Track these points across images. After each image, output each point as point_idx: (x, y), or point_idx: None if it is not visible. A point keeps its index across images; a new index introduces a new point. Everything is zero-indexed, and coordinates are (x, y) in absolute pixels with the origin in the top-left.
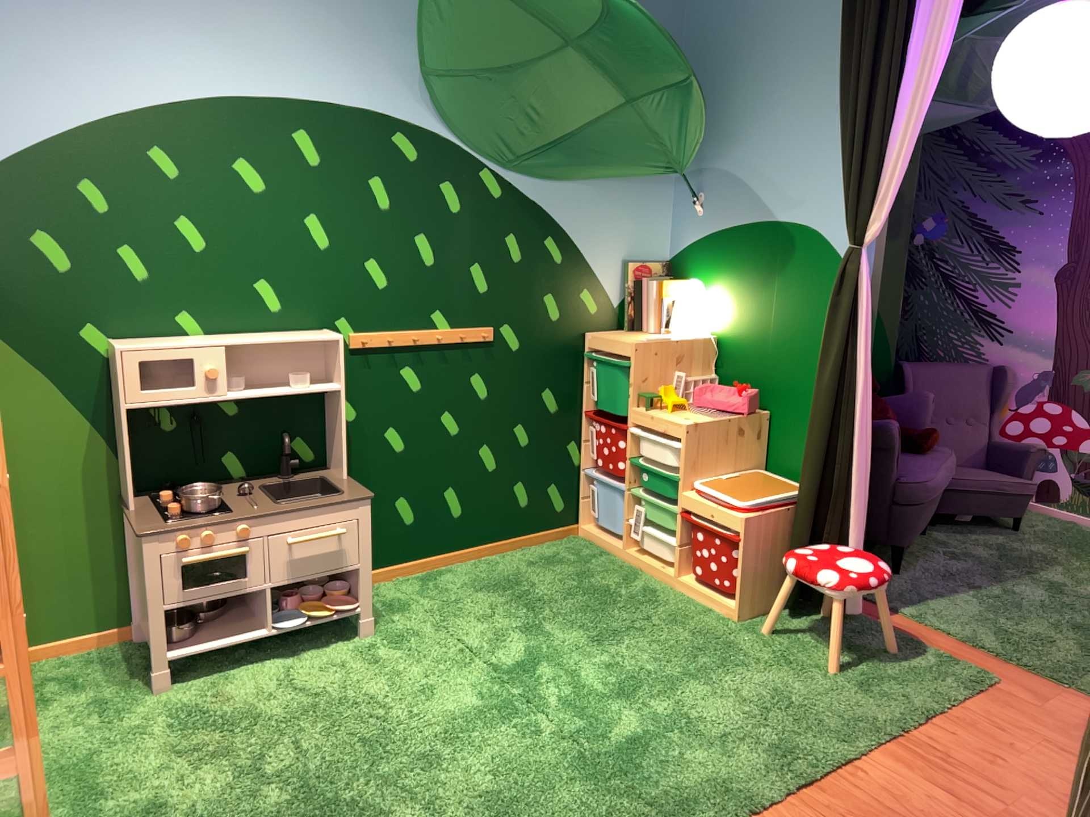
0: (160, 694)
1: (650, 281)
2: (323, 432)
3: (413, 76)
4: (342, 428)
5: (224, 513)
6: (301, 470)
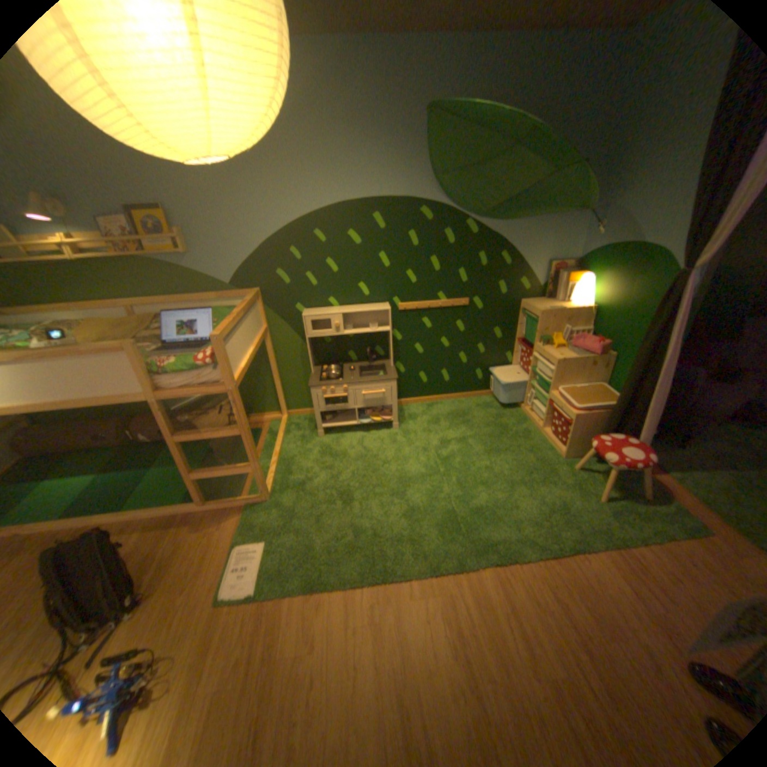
0: (320, 438)
1: (563, 273)
2: (387, 345)
3: (430, 176)
4: (390, 347)
5: (340, 380)
6: (379, 360)
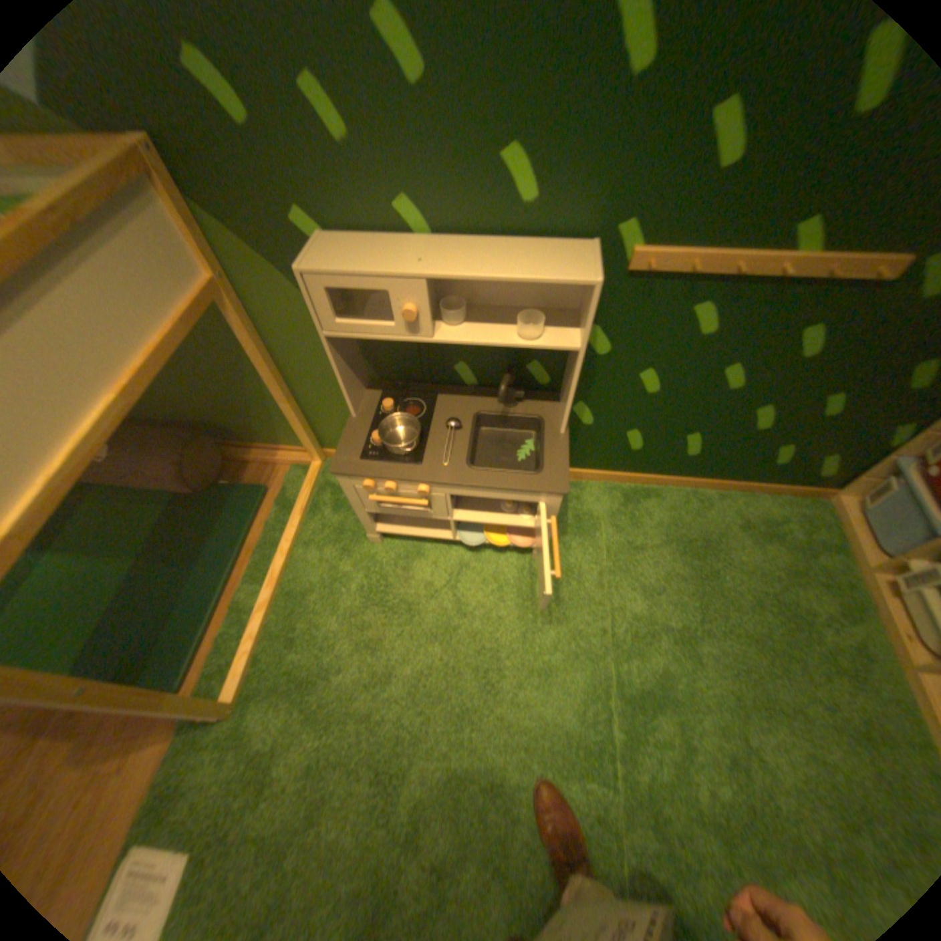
0: (373, 546)
1: None
2: (567, 362)
3: None
4: (571, 391)
5: (413, 465)
6: (534, 391)
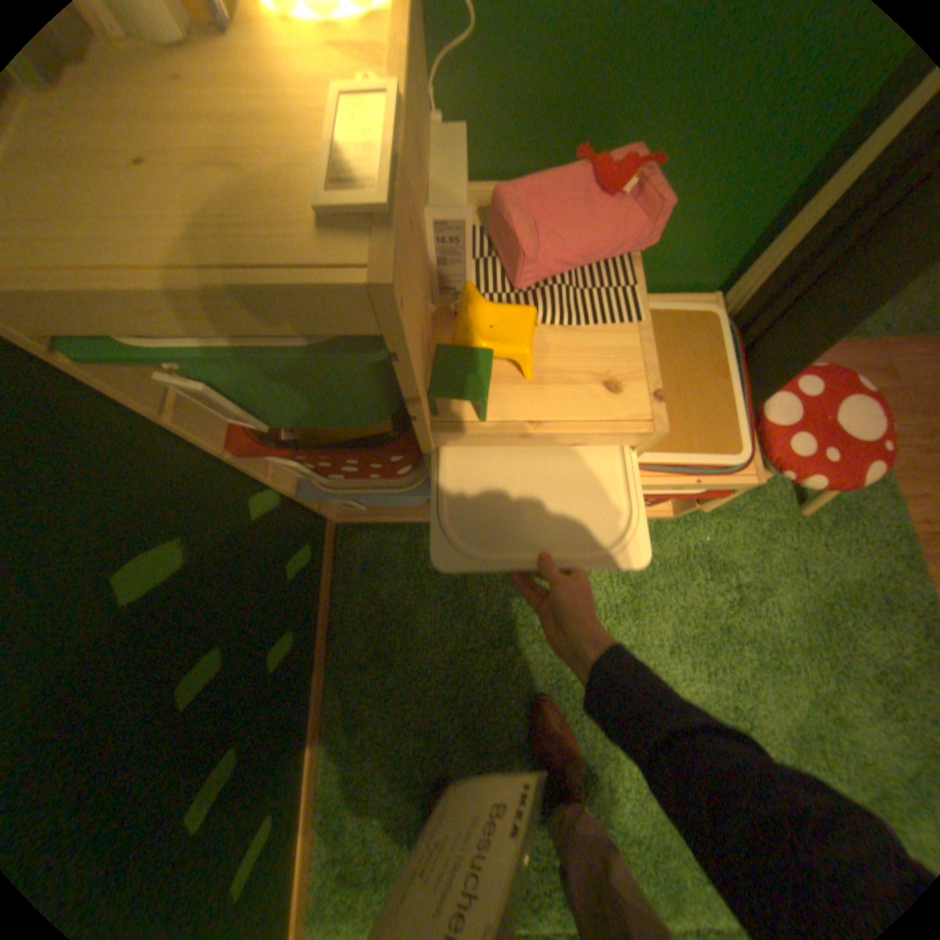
0: None
1: None
2: None
3: None
4: None
5: None
6: None
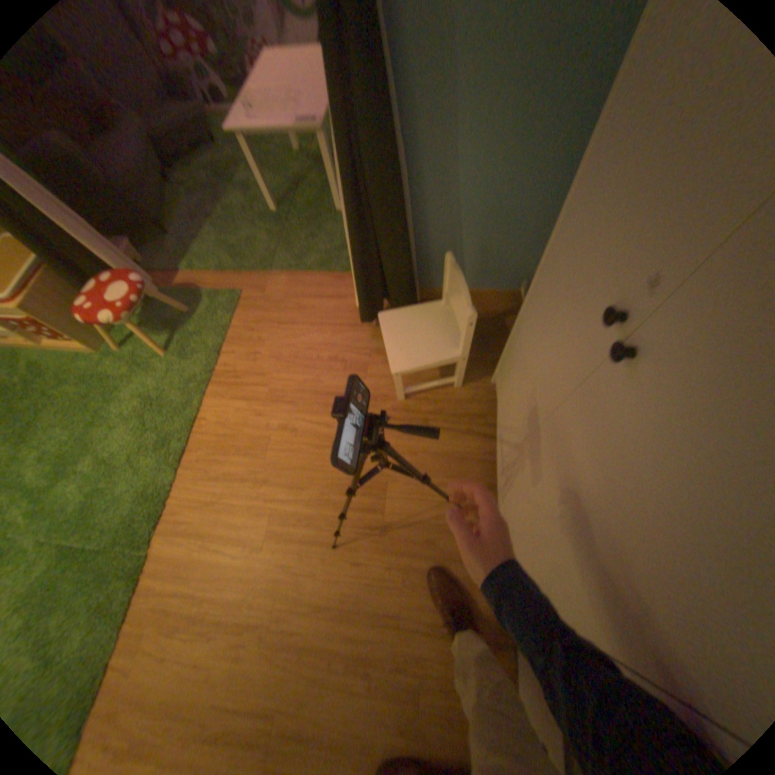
0: None
1: None
2: None
3: None
4: None
5: None
6: None
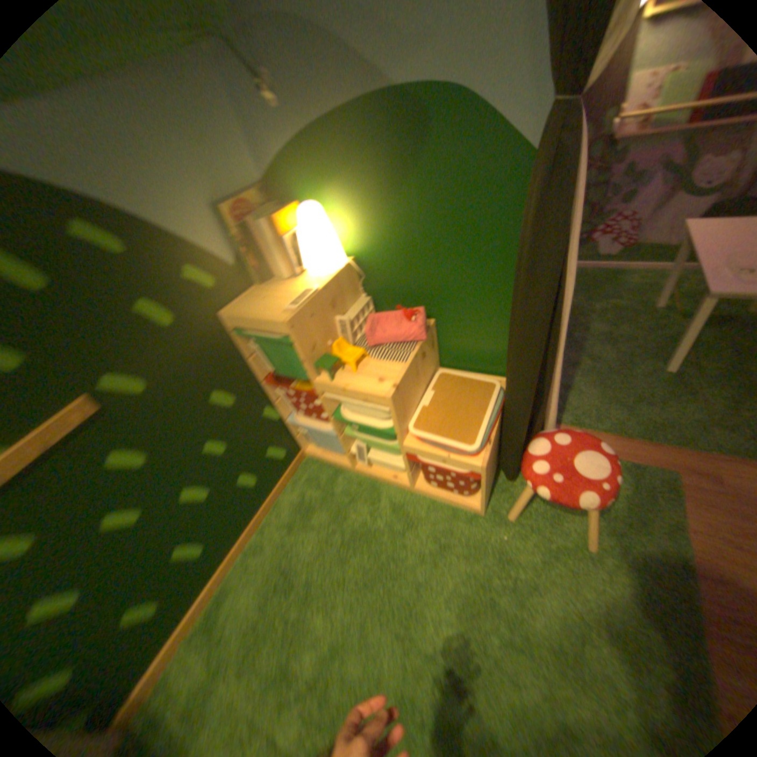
0: None
1: (259, 220)
2: None
3: None
4: None
5: None
6: None
